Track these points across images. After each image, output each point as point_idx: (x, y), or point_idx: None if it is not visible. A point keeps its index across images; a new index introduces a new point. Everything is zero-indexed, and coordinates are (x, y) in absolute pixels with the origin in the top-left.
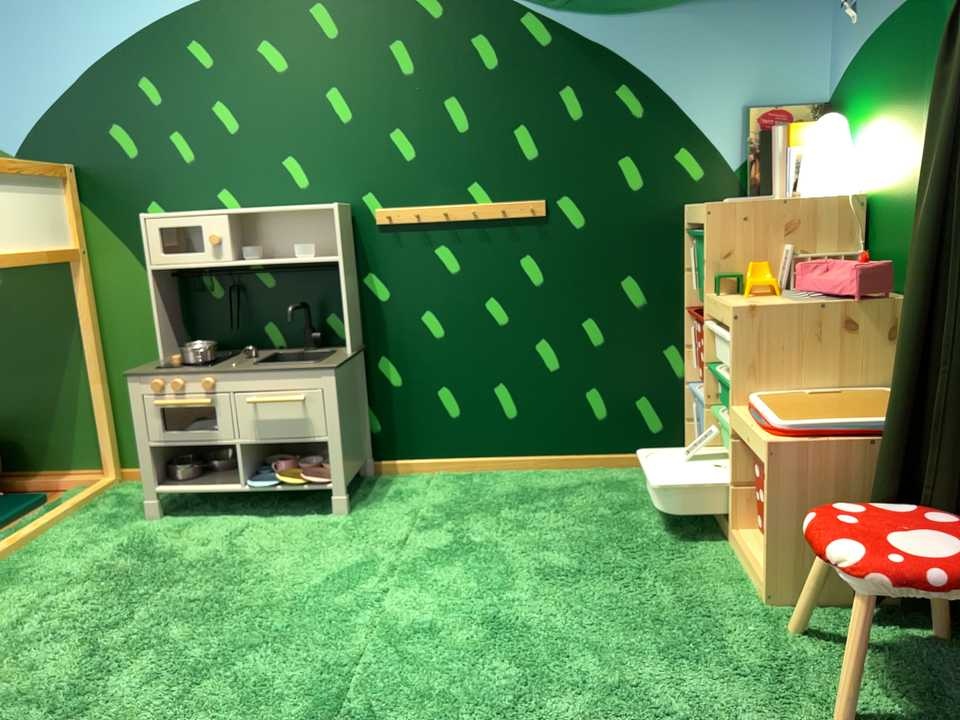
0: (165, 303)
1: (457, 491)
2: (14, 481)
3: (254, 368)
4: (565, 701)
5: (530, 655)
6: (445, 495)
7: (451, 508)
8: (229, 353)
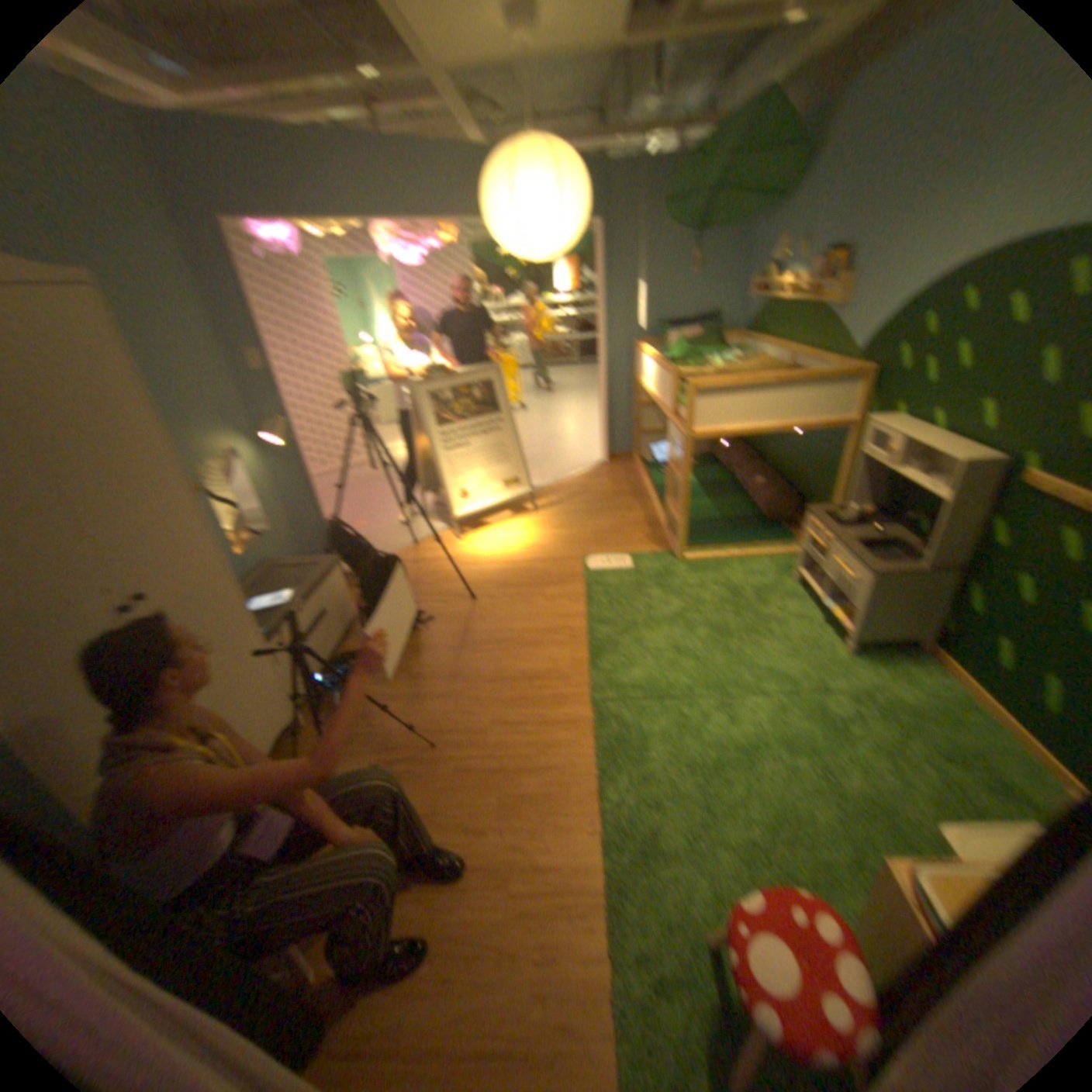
0: (881, 471)
1: (939, 710)
2: (797, 523)
3: (845, 544)
4: (692, 786)
5: (727, 769)
6: (924, 704)
7: (902, 710)
8: (884, 521)
